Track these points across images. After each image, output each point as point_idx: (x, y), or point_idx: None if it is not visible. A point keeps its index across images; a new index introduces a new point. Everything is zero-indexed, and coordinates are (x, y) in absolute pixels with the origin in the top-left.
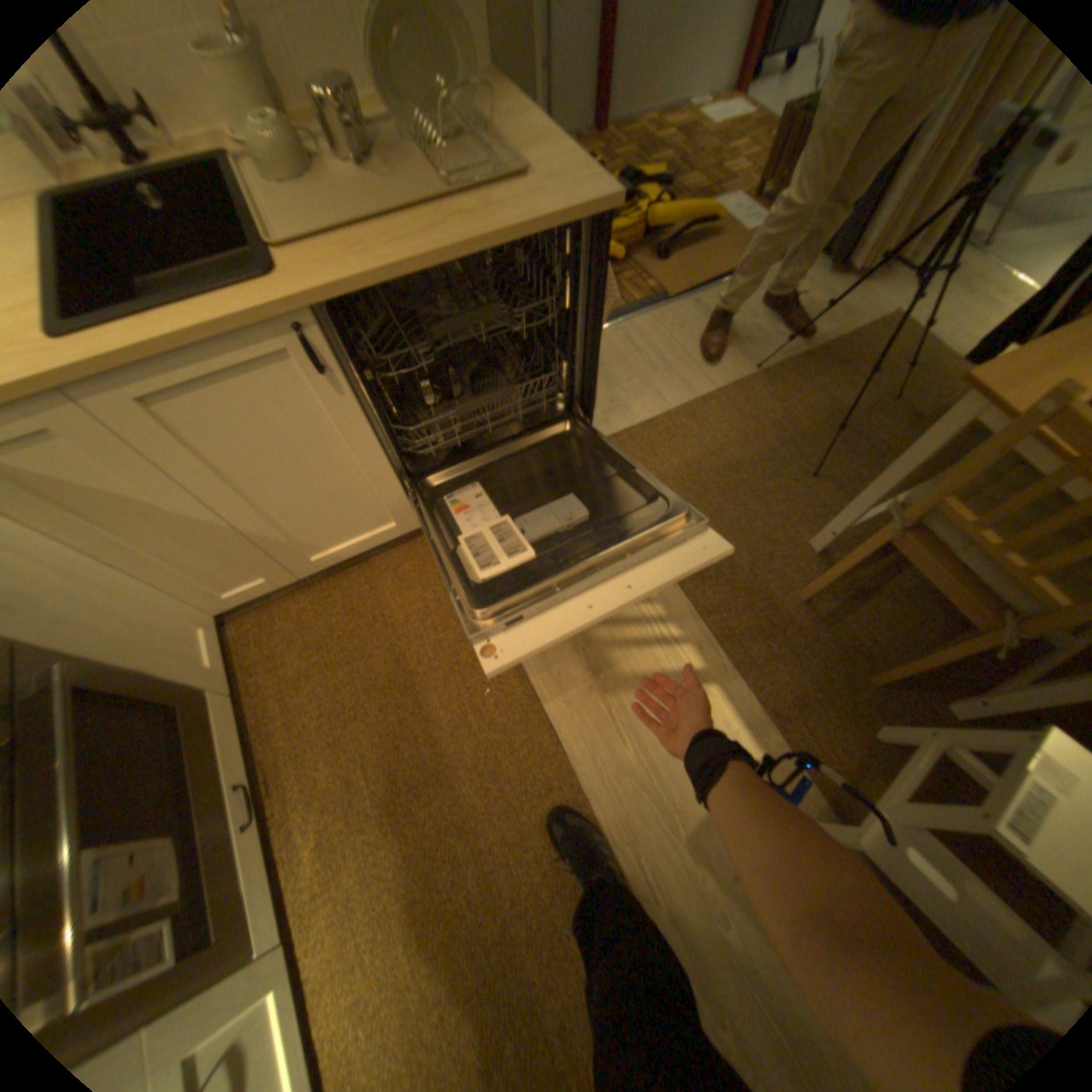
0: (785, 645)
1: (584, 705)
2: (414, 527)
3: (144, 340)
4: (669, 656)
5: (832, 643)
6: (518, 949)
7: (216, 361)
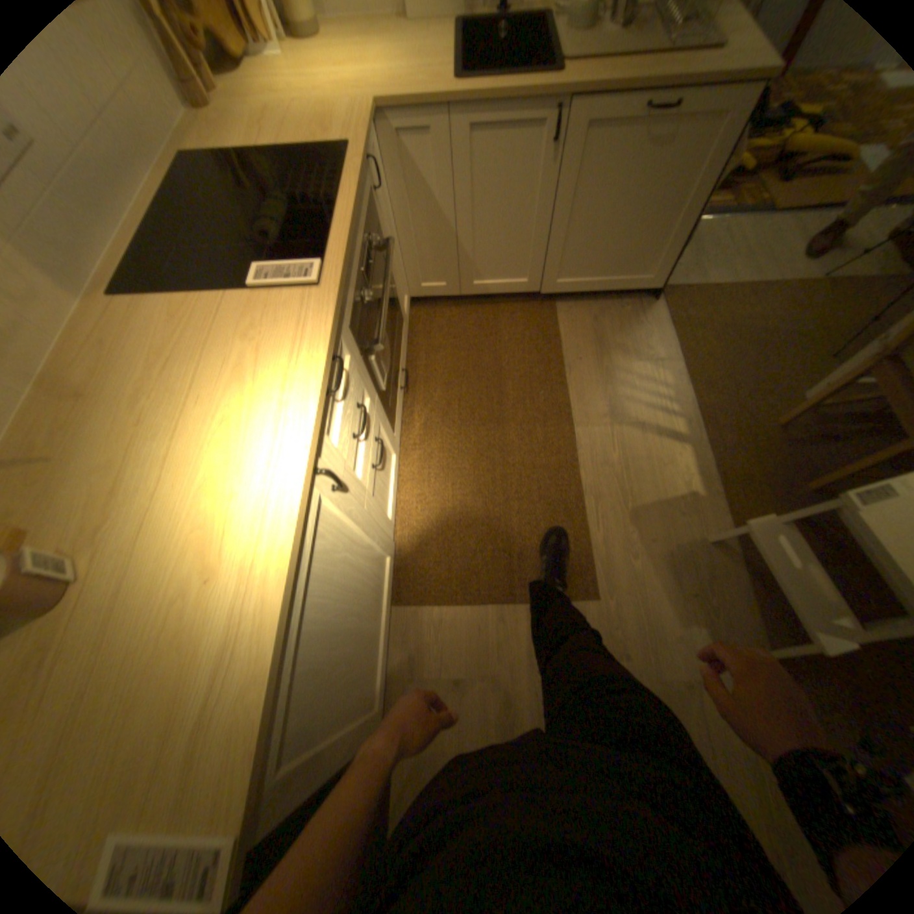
0: (754, 442)
1: (599, 421)
2: (535, 289)
3: (496, 87)
4: (666, 418)
5: (790, 454)
6: (512, 511)
7: (513, 114)
